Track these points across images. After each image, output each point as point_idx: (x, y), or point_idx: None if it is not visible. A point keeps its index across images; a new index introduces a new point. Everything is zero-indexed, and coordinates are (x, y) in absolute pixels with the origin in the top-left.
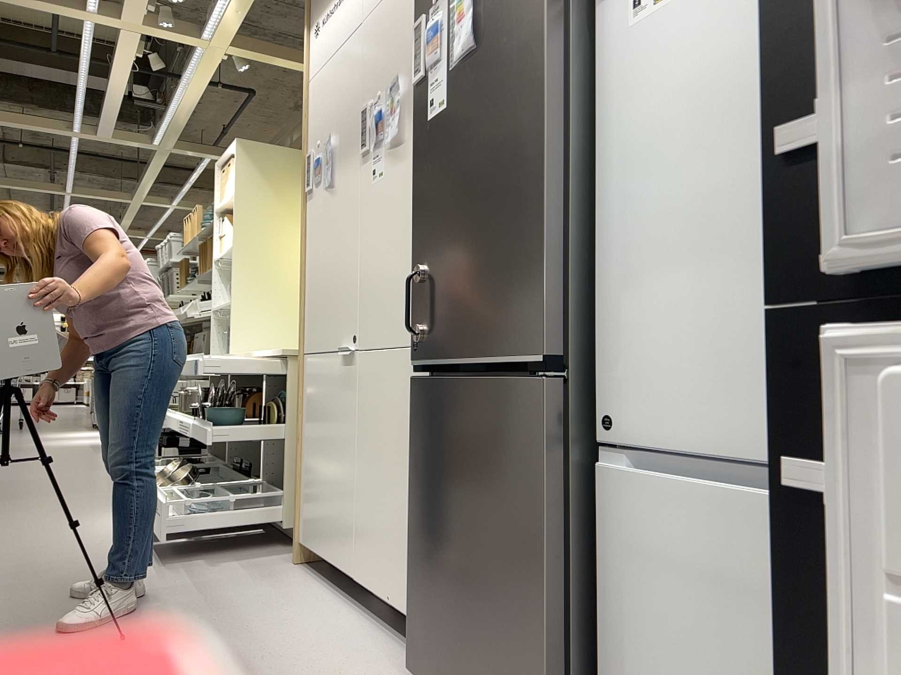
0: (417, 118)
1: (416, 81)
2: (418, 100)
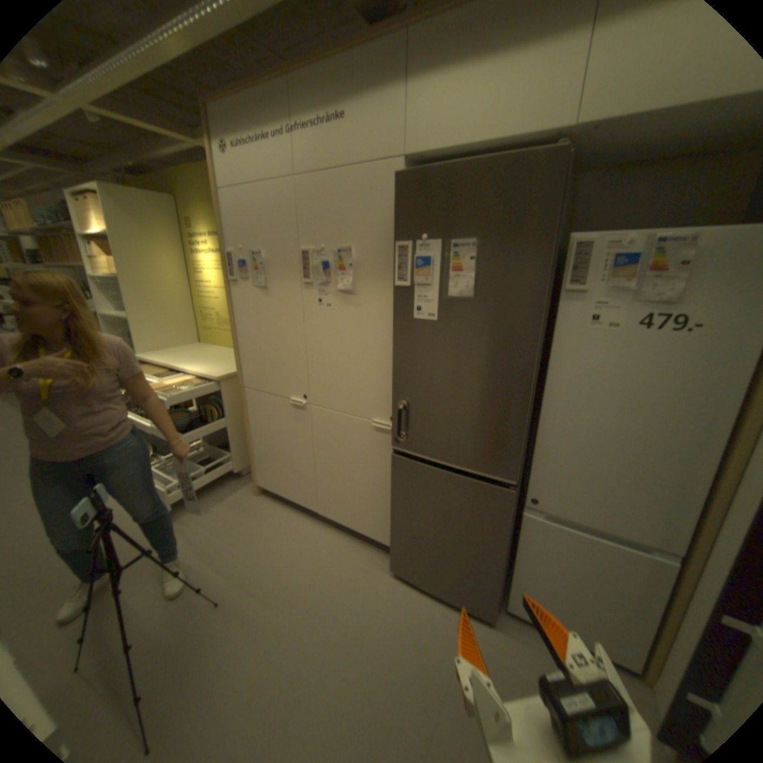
0: (399, 309)
1: (399, 284)
2: (399, 297)
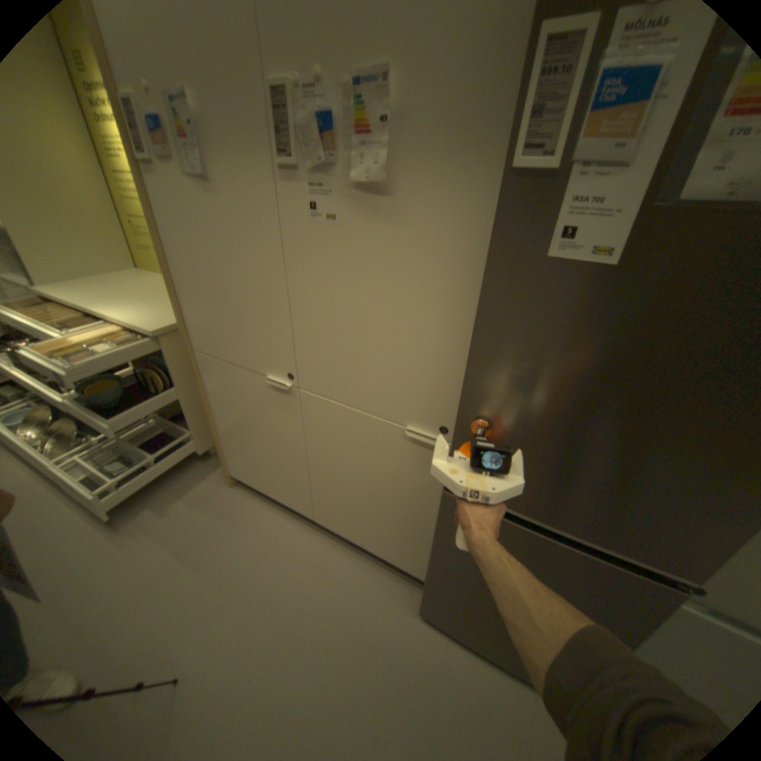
0: (510, 229)
1: (526, 161)
2: (517, 197)
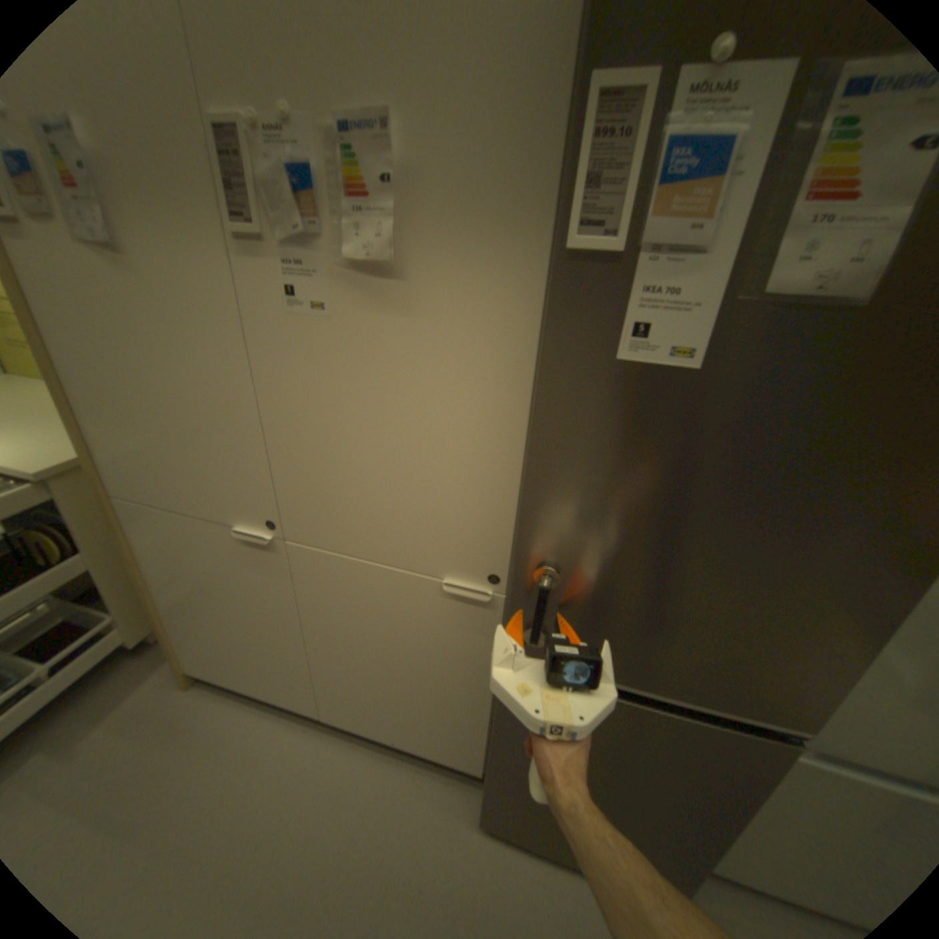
0: (568, 325)
1: (583, 241)
2: (574, 285)
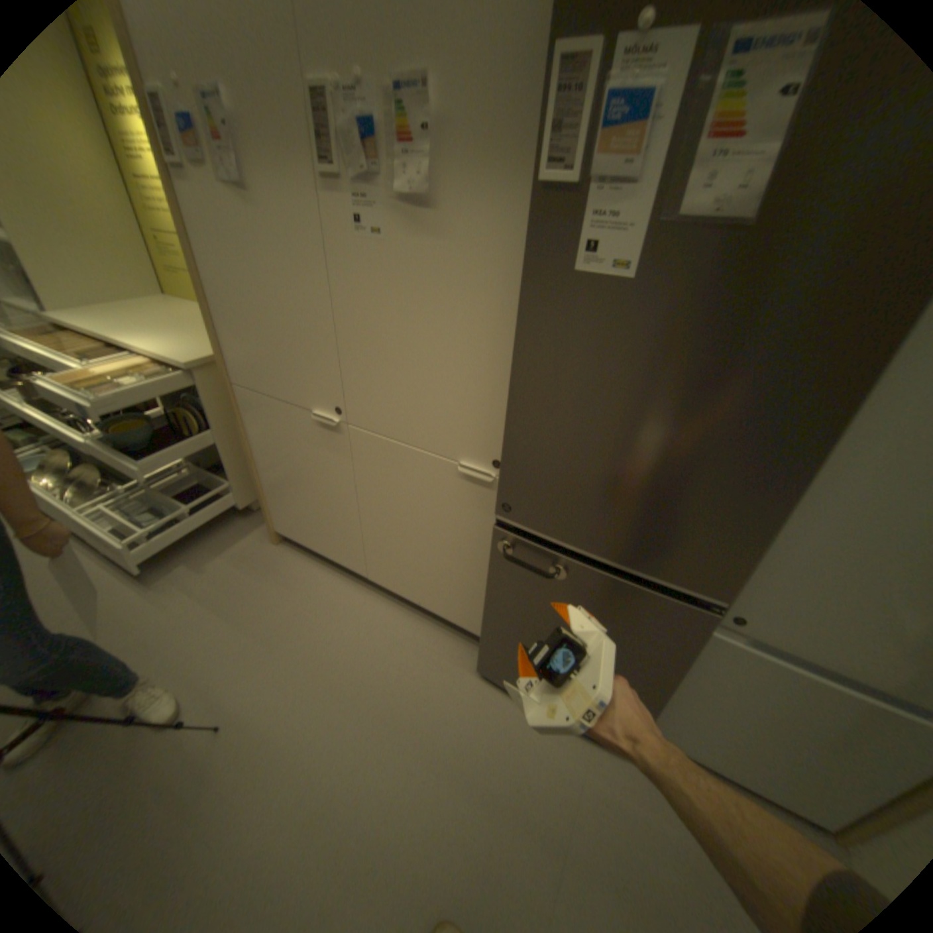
0: (541, 244)
1: (550, 176)
2: (545, 211)
